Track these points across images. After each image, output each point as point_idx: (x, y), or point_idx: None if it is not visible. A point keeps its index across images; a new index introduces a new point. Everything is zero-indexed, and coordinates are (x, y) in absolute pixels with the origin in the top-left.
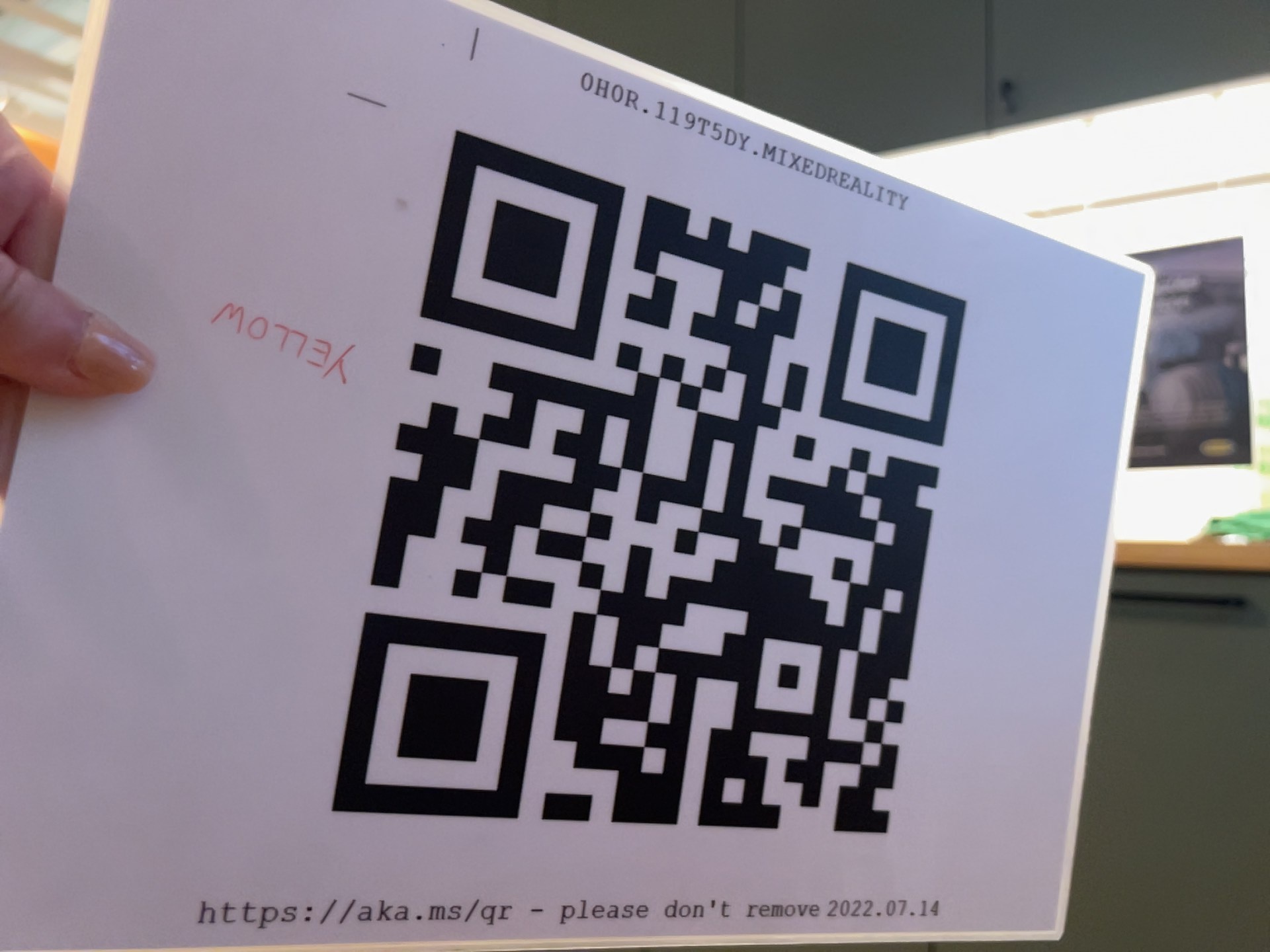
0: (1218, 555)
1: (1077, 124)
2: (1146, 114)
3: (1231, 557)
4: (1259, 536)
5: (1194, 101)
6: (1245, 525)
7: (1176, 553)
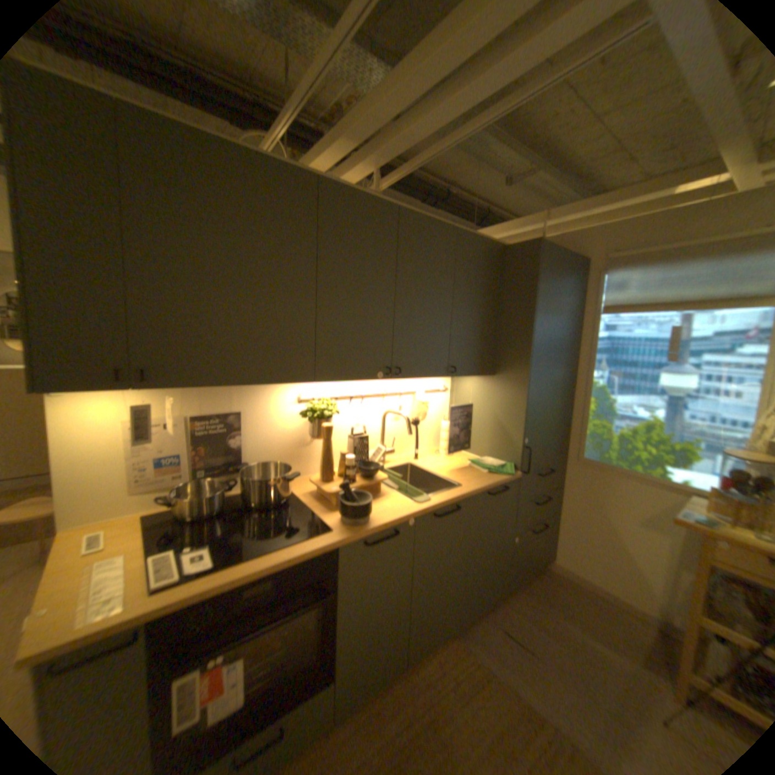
0: (506, 481)
1: (455, 376)
2: (462, 375)
3: (502, 480)
4: (502, 474)
5: (470, 376)
6: (496, 471)
7: (496, 480)
